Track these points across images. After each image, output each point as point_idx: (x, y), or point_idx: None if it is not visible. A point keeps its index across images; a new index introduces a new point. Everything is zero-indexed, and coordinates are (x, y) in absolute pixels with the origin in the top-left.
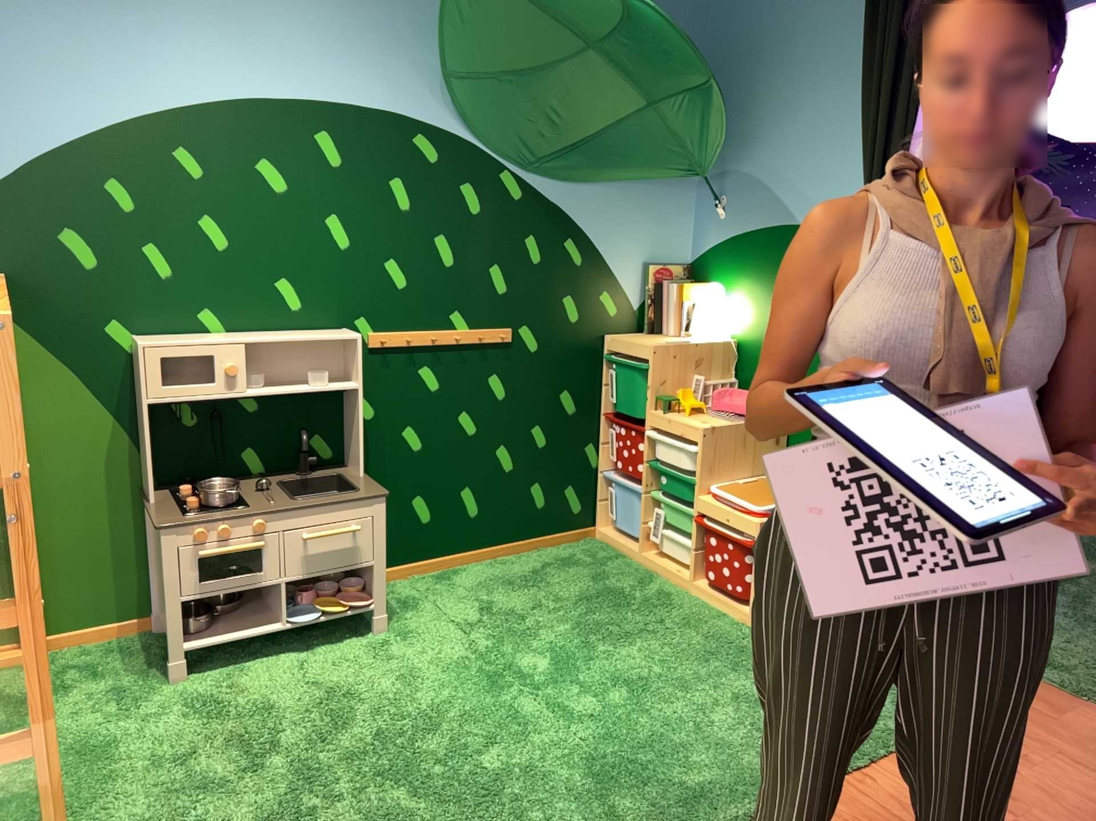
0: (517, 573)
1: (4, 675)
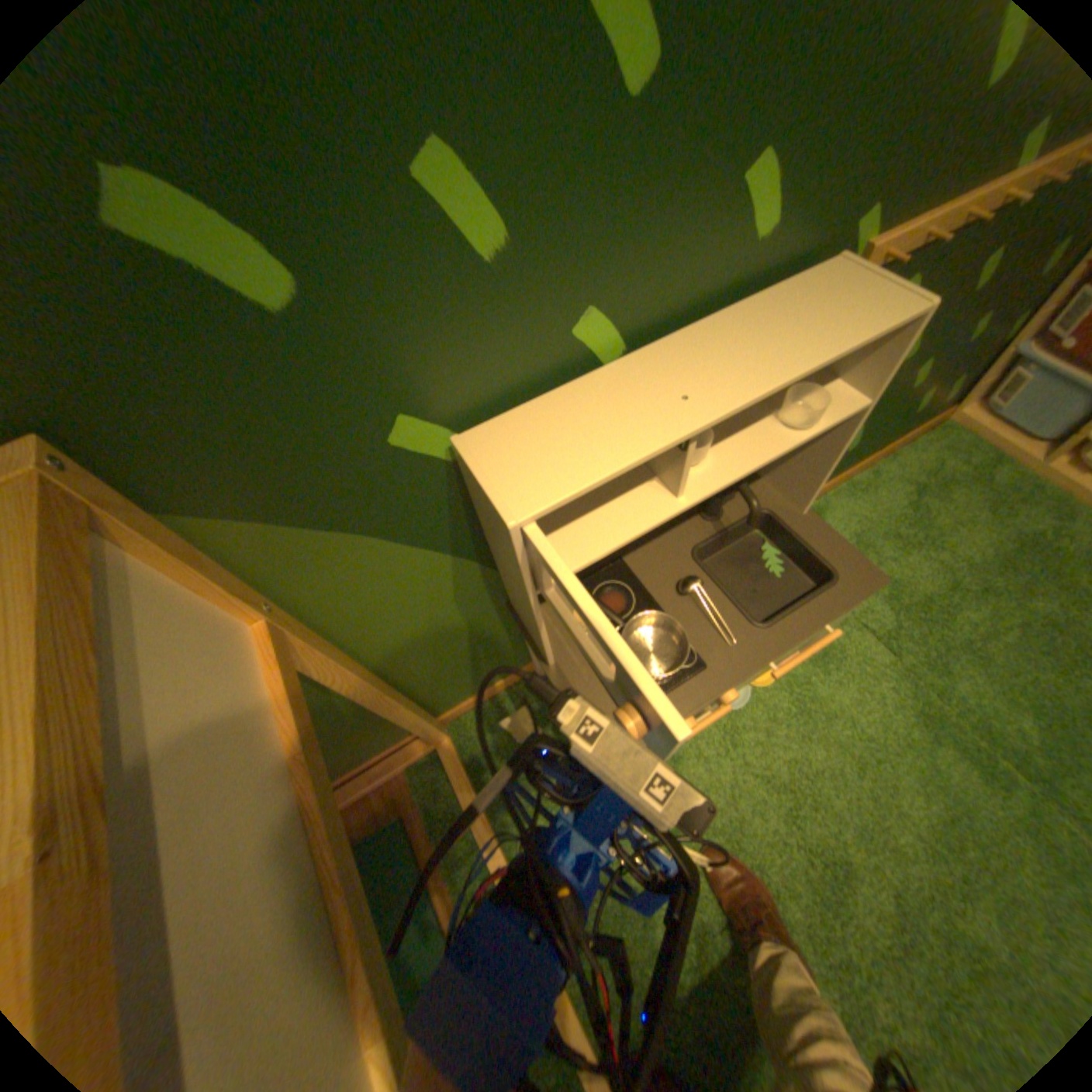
0: (892, 515)
1: (414, 792)
